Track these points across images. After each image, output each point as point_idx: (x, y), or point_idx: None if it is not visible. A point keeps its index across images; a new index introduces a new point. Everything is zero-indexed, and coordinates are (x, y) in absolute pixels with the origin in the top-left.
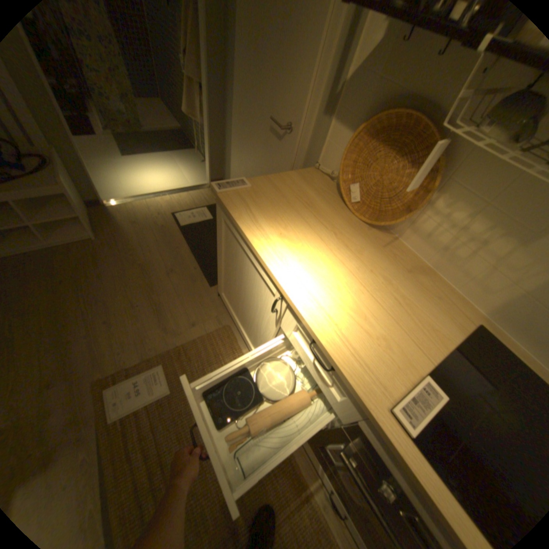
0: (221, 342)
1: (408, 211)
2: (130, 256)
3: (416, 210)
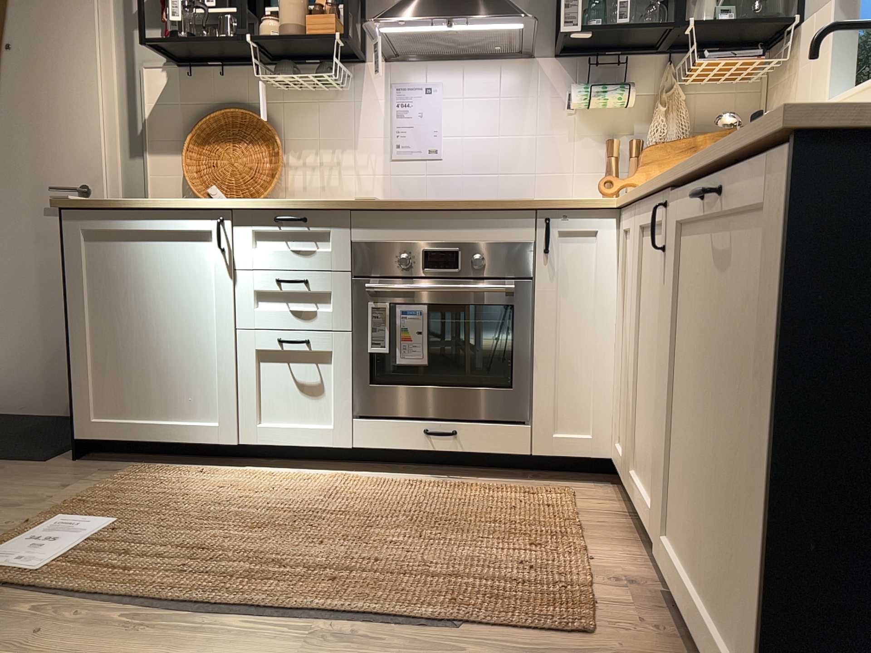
0: (142, 475)
1: (273, 178)
2: None
3: (277, 168)
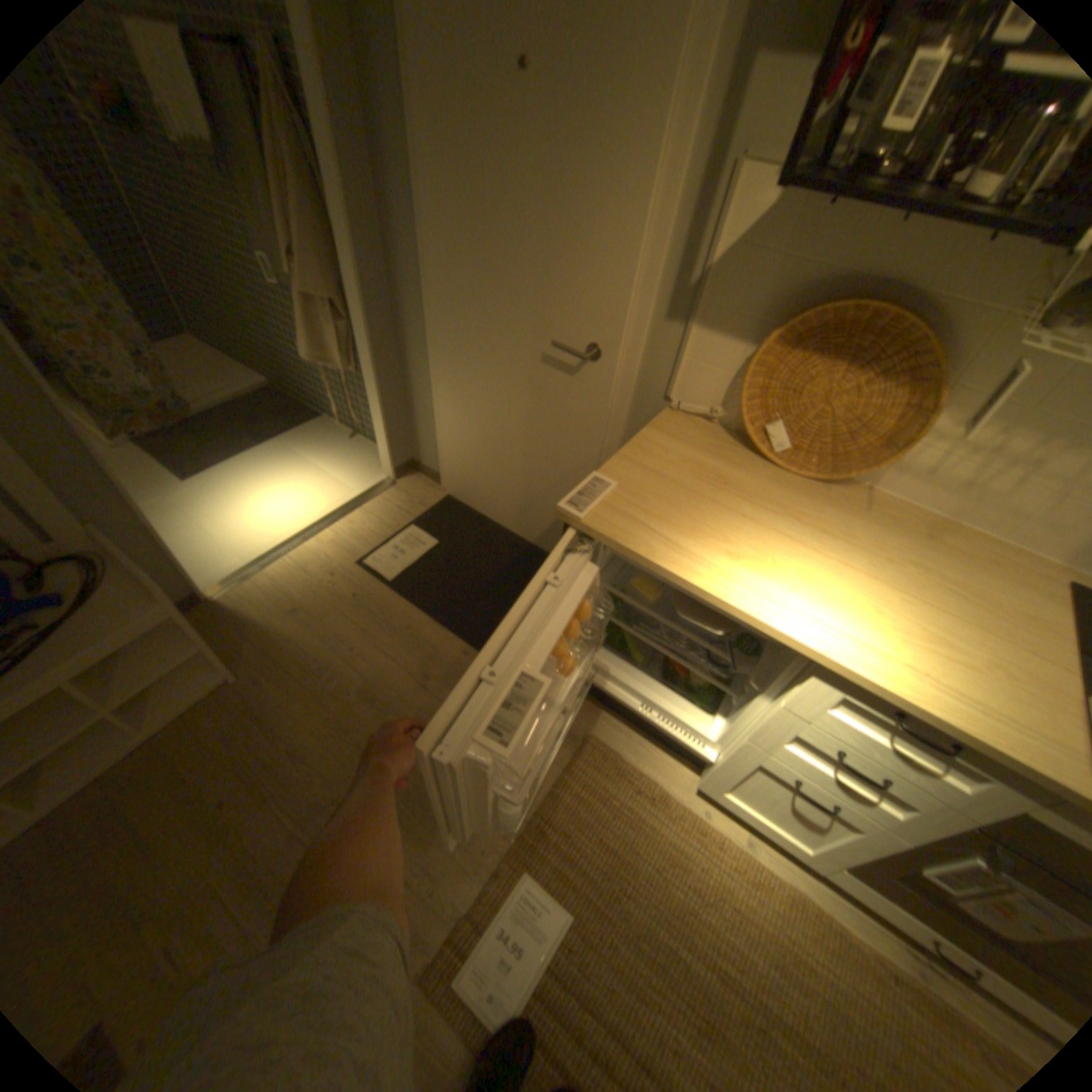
0: (598, 772)
1: (893, 445)
2: (331, 683)
3: (916, 443)
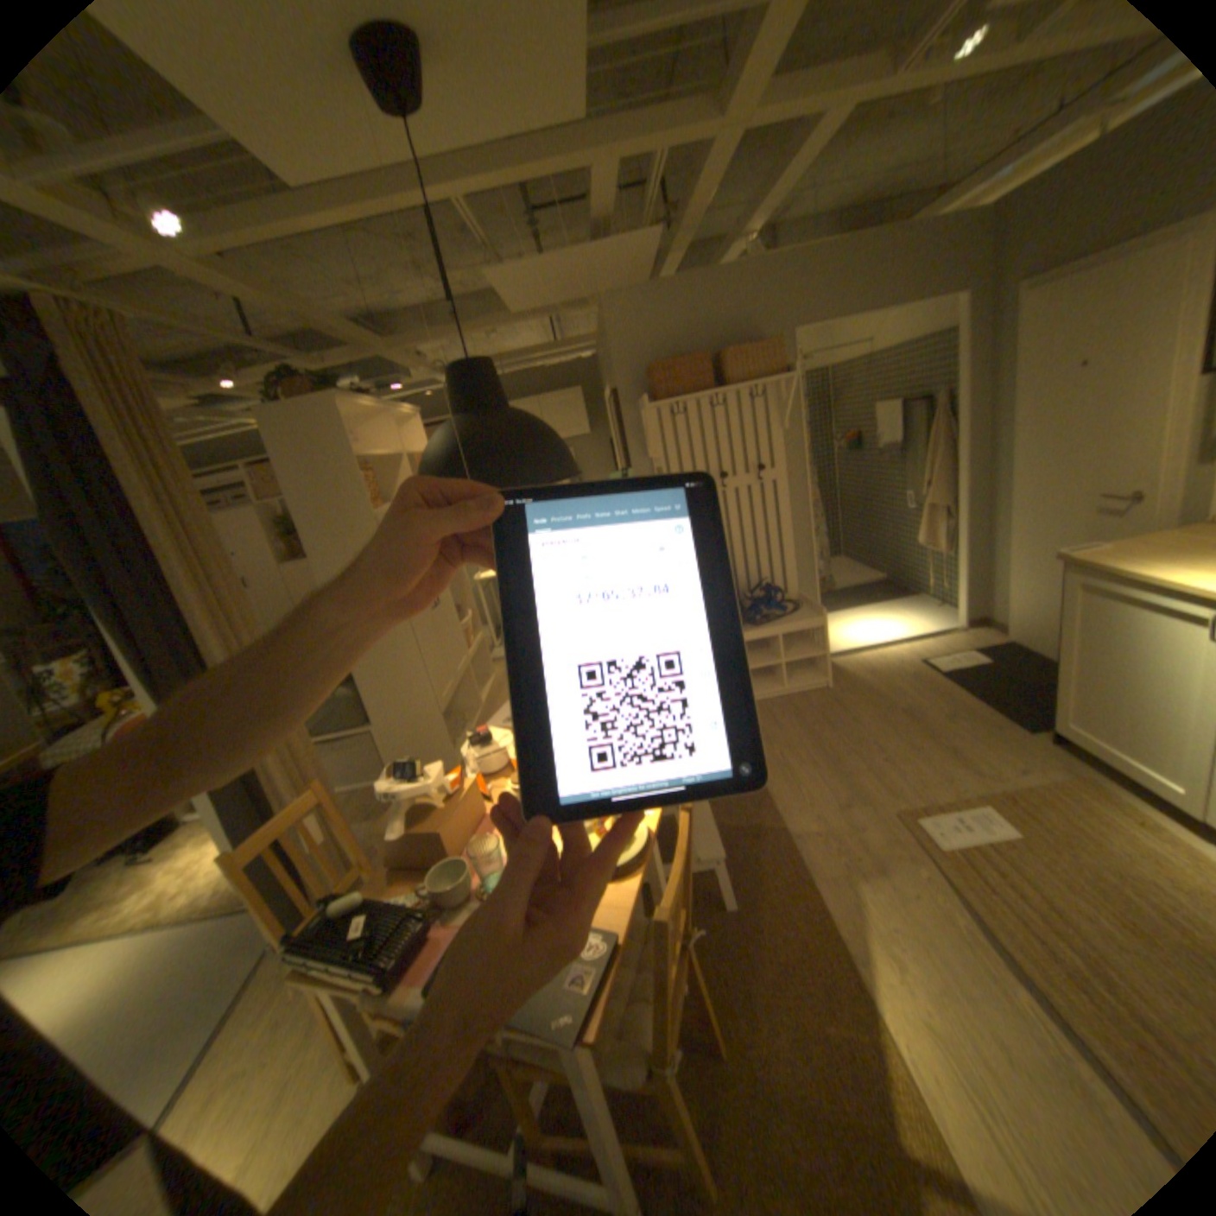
0: (1093, 794)
1: None
2: (886, 702)
3: None
